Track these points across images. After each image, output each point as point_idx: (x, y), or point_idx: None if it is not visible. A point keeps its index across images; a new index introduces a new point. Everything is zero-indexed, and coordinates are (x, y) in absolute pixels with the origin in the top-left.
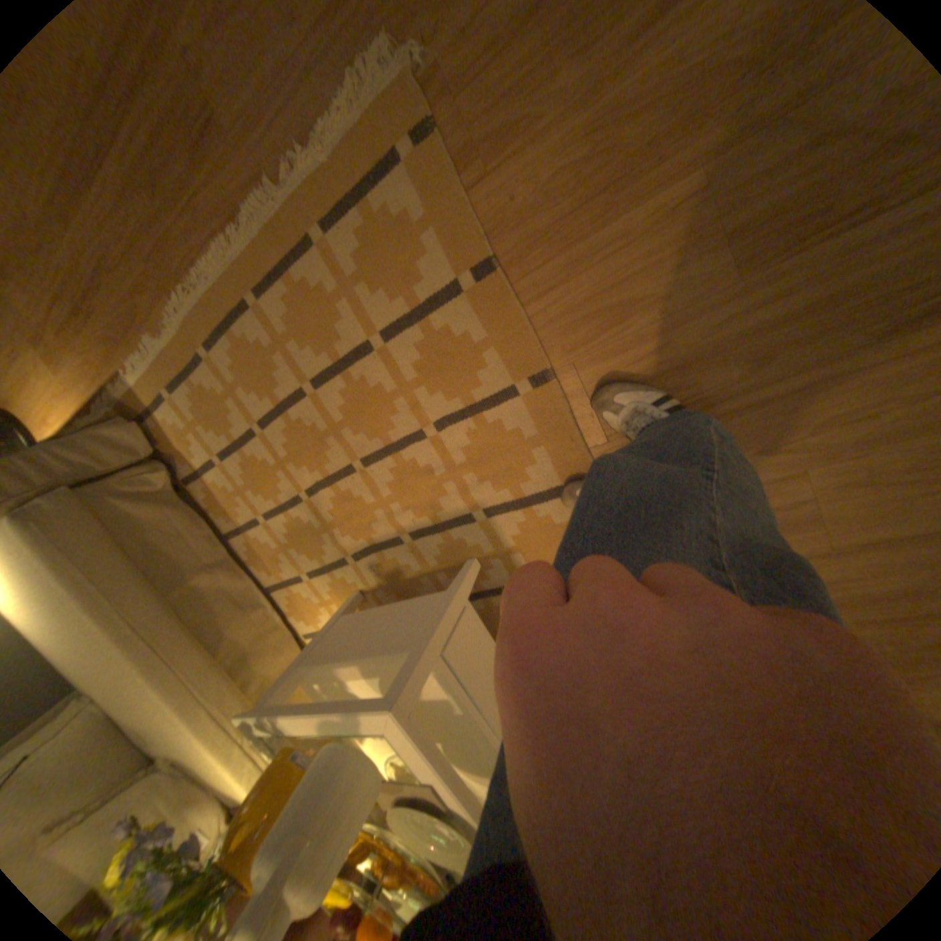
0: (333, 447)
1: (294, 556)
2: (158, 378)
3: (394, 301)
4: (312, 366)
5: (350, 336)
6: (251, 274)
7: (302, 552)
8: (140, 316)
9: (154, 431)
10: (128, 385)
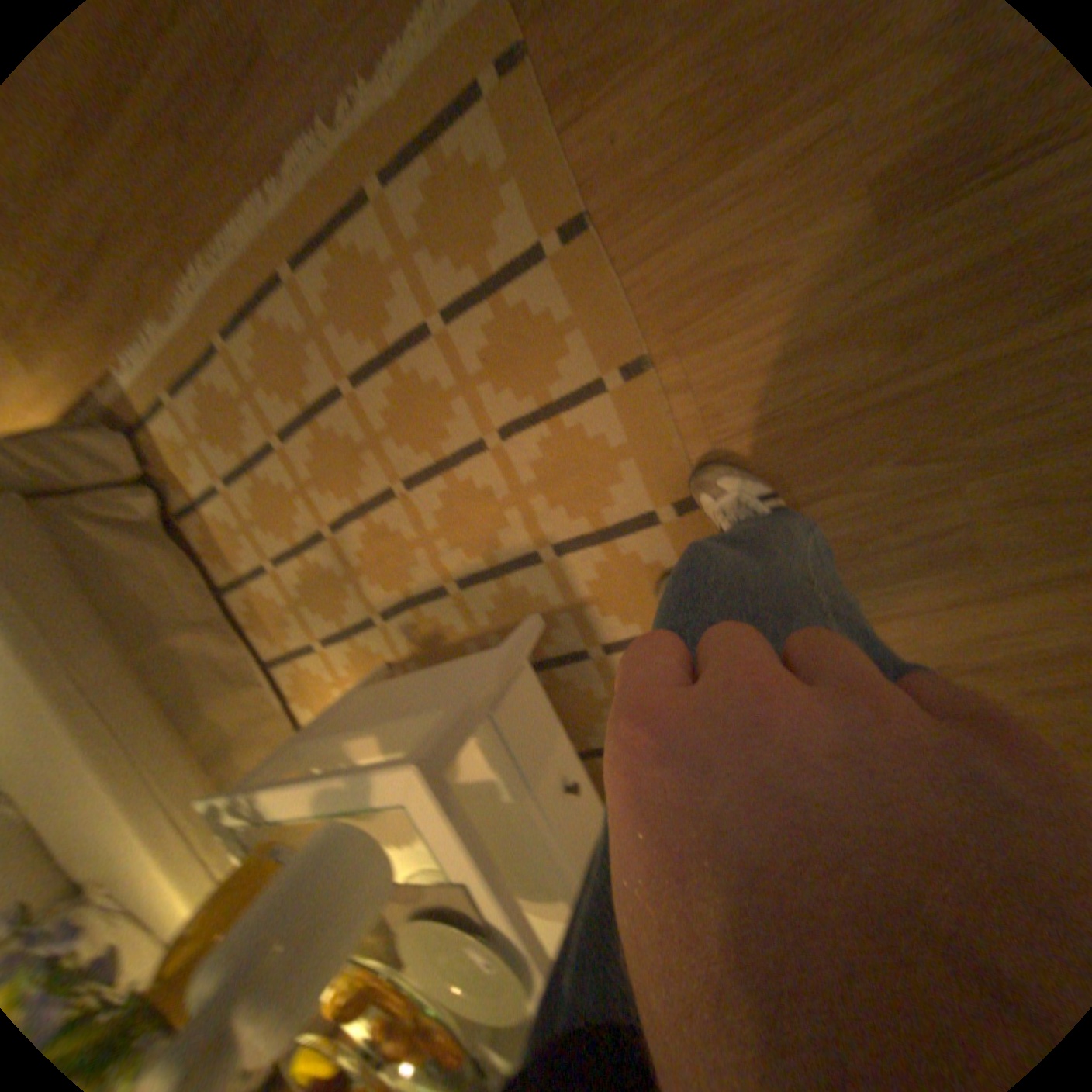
0: (371, 466)
1: (309, 617)
2: (162, 380)
3: (462, 274)
4: (354, 360)
5: (404, 320)
6: (290, 243)
7: (320, 612)
8: (149, 301)
9: (149, 450)
10: (124, 390)
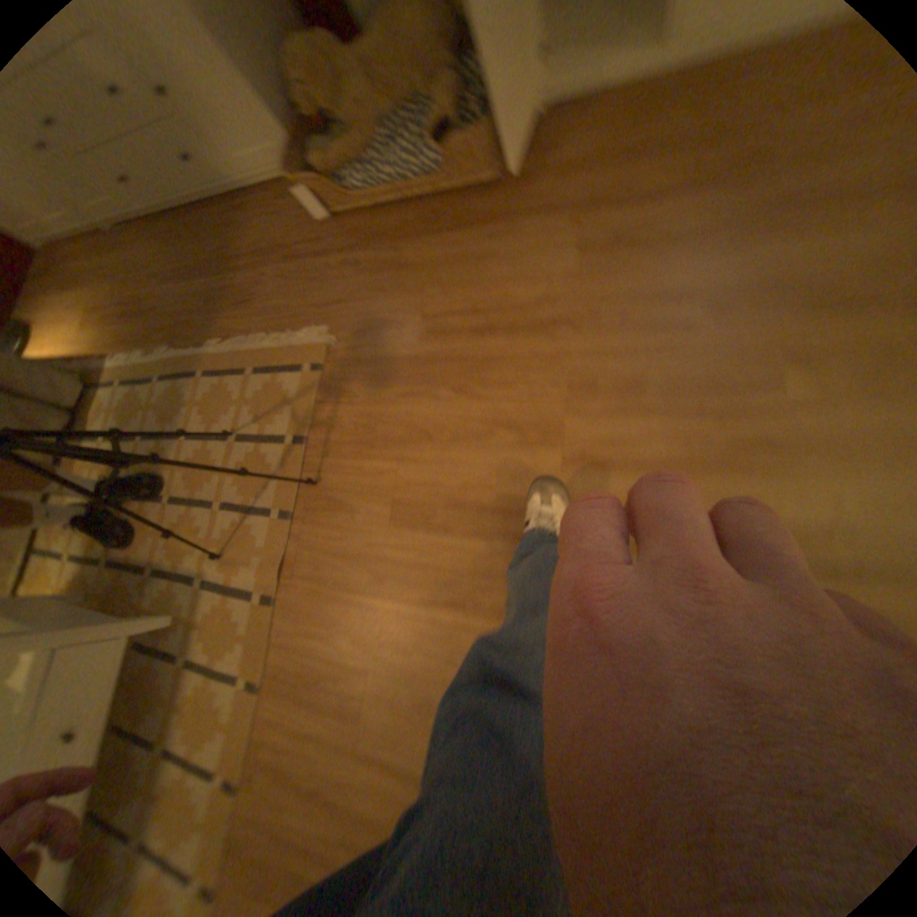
0: (162, 477)
1: (74, 536)
2: (118, 373)
3: (252, 422)
4: (192, 424)
5: (221, 423)
6: (206, 362)
7: (81, 537)
8: (143, 340)
9: (85, 397)
10: (100, 365)
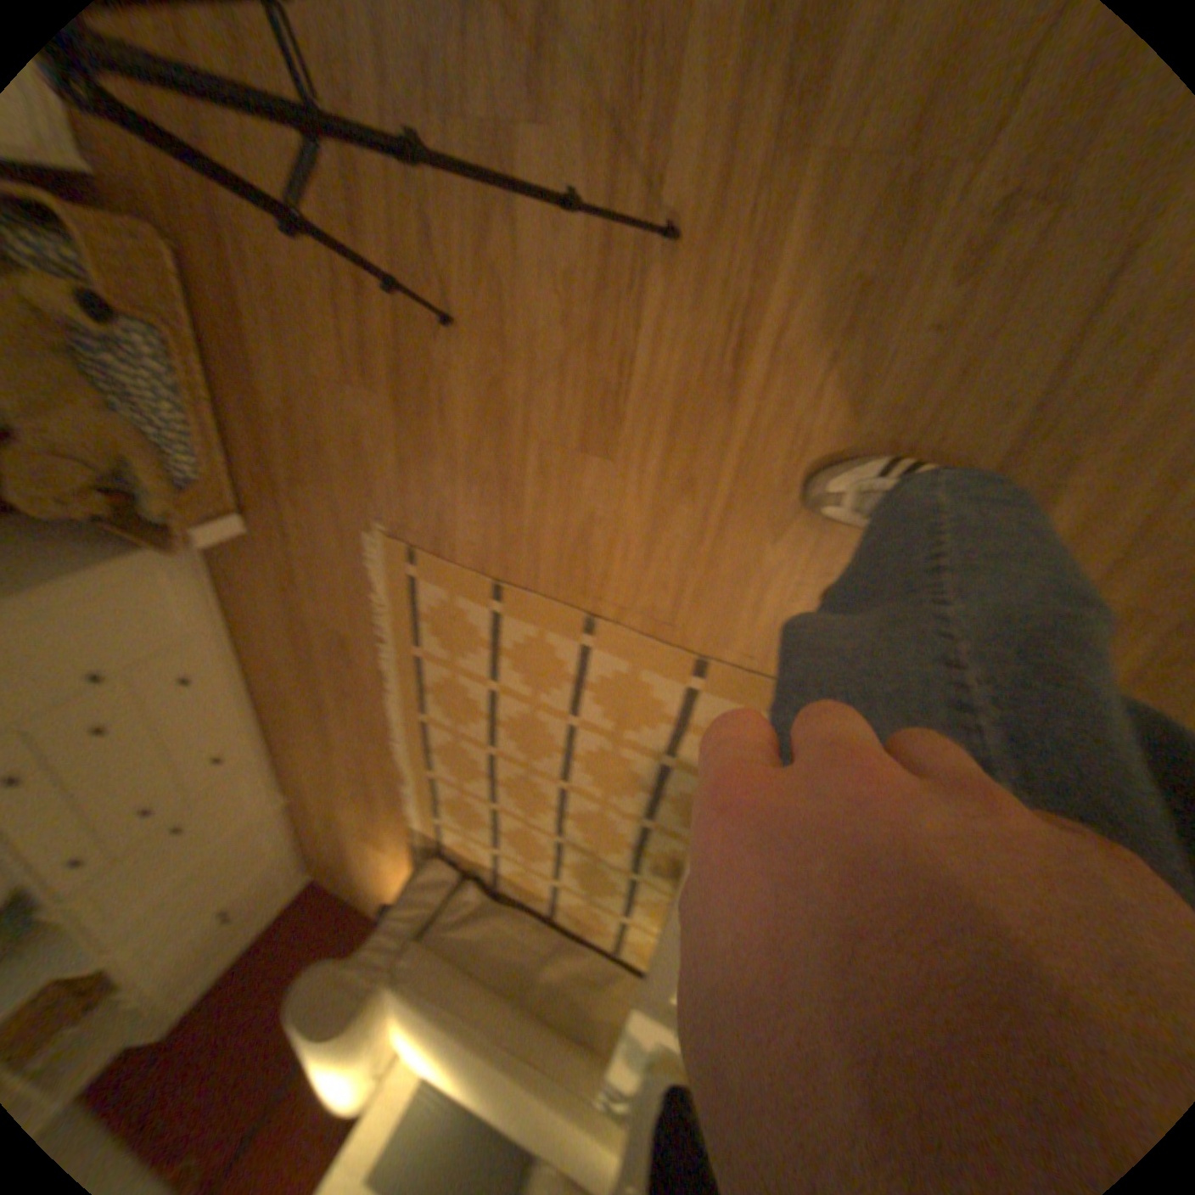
0: (536, 781)
1: (598, 900)
2: (422, 811)
3: (475, 651)
4: (477, 731)
5: (476, 694)
6: (408, 701)
7: (600, 892)
8: (387, 775)
9: (448, 854)
10: (414, 829)
